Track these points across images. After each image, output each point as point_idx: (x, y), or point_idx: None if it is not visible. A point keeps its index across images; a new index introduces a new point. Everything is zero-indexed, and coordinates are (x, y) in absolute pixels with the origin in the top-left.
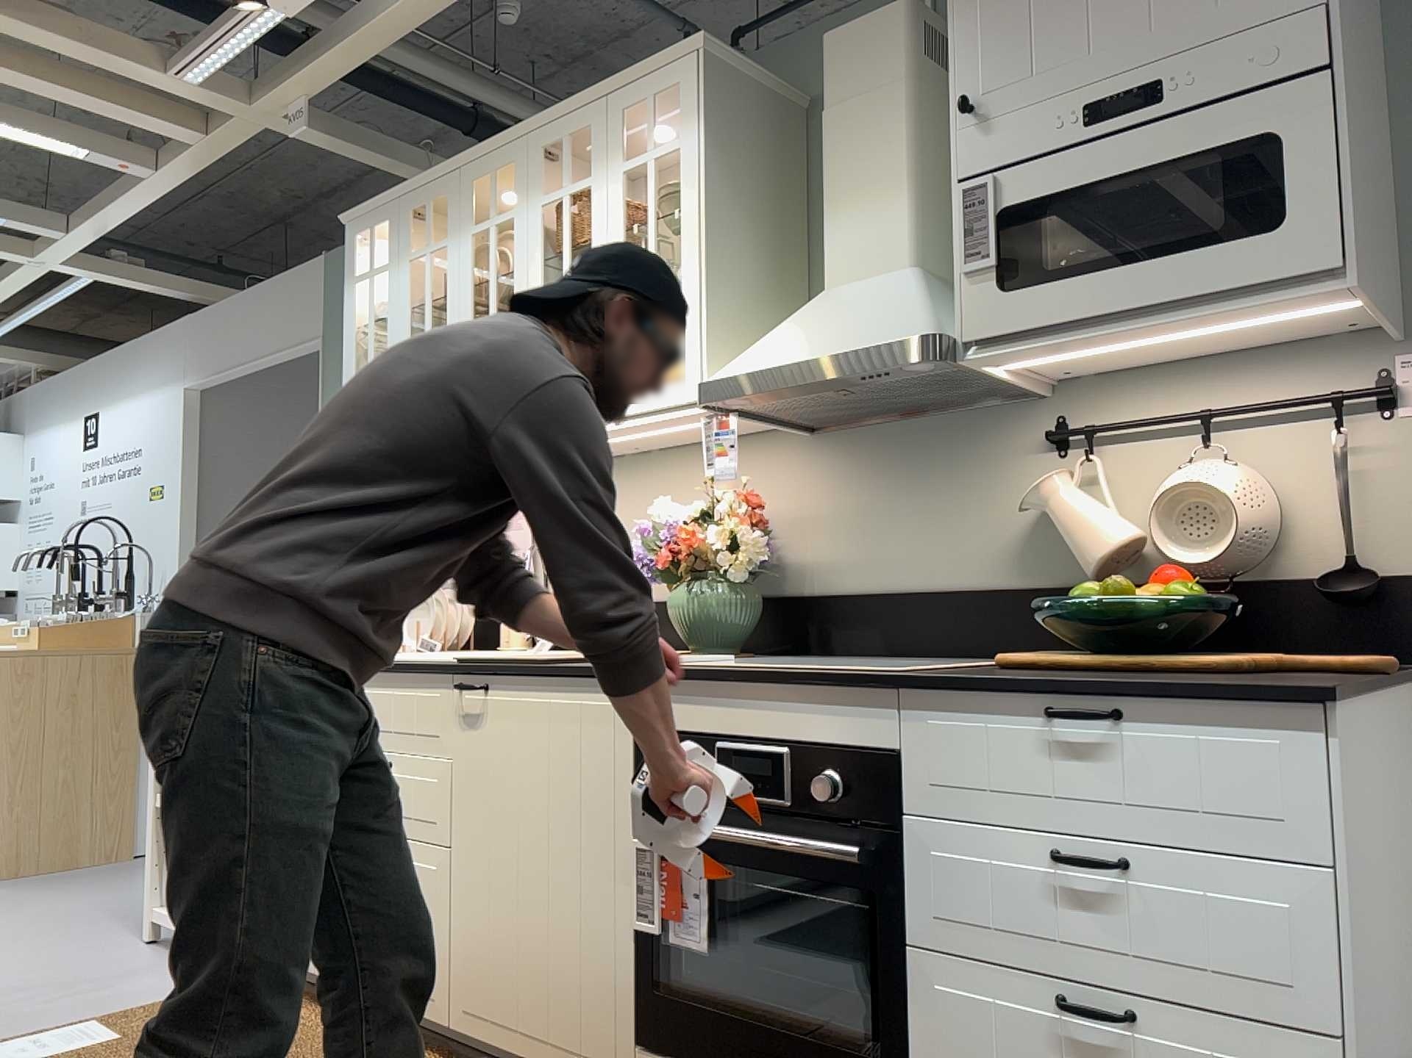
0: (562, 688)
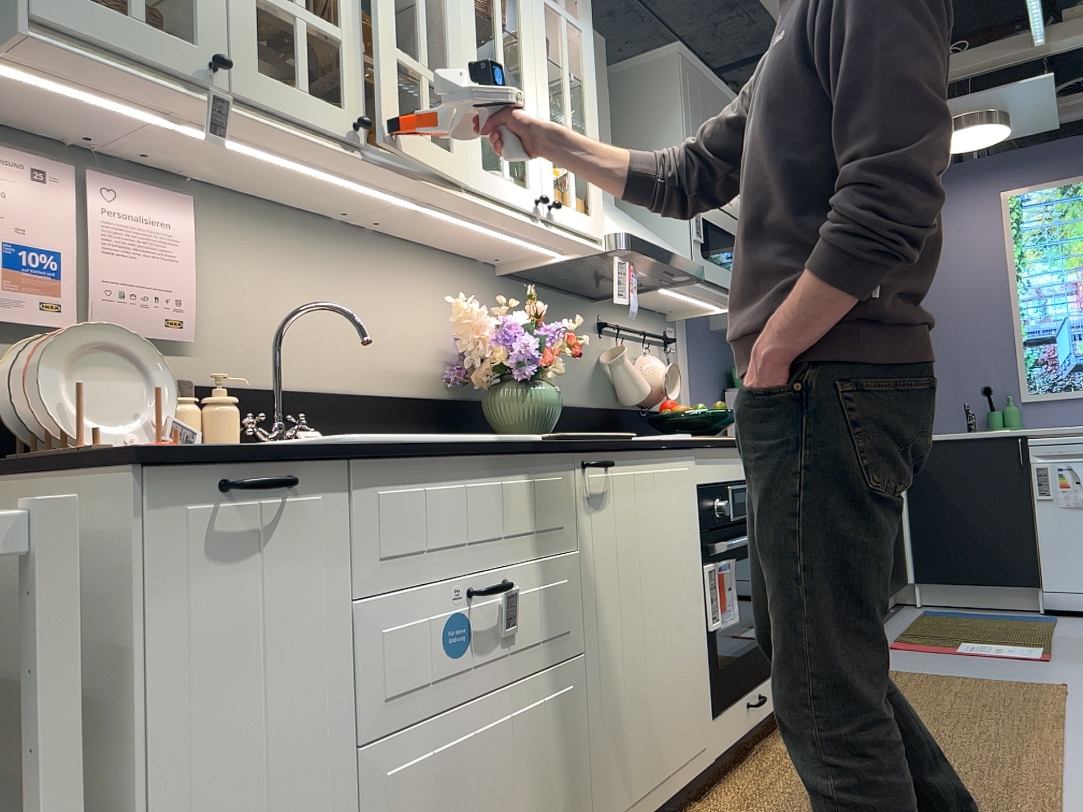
0: (660, 458)
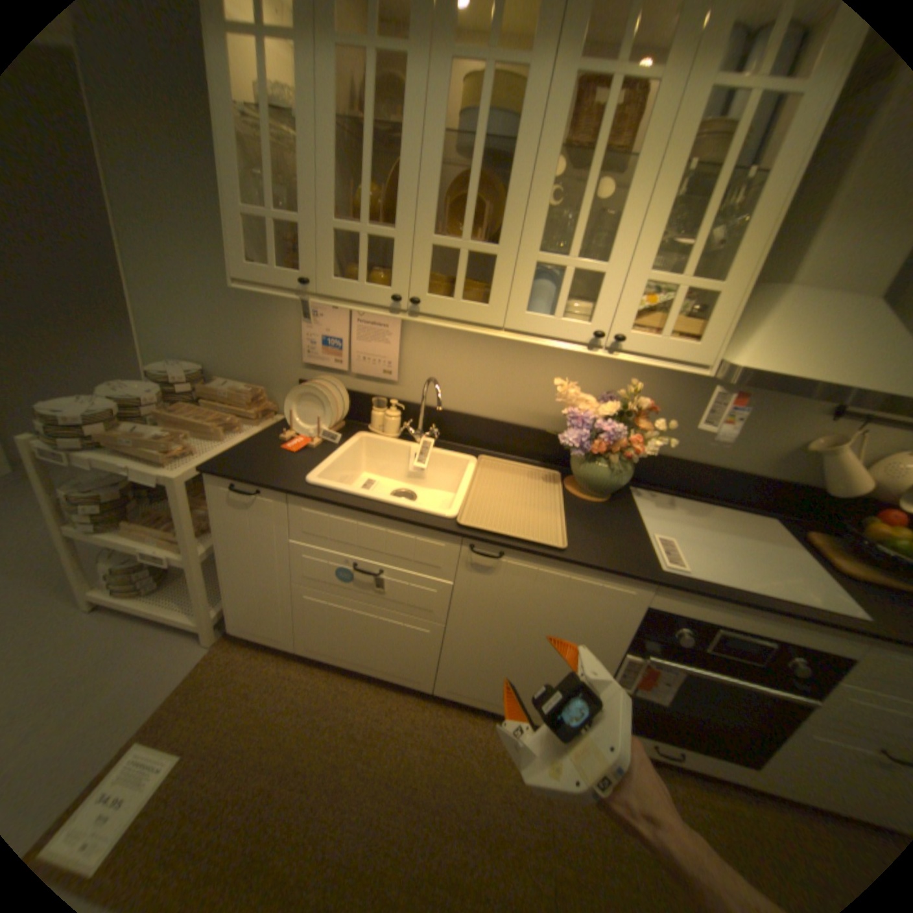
0: (586, 573)
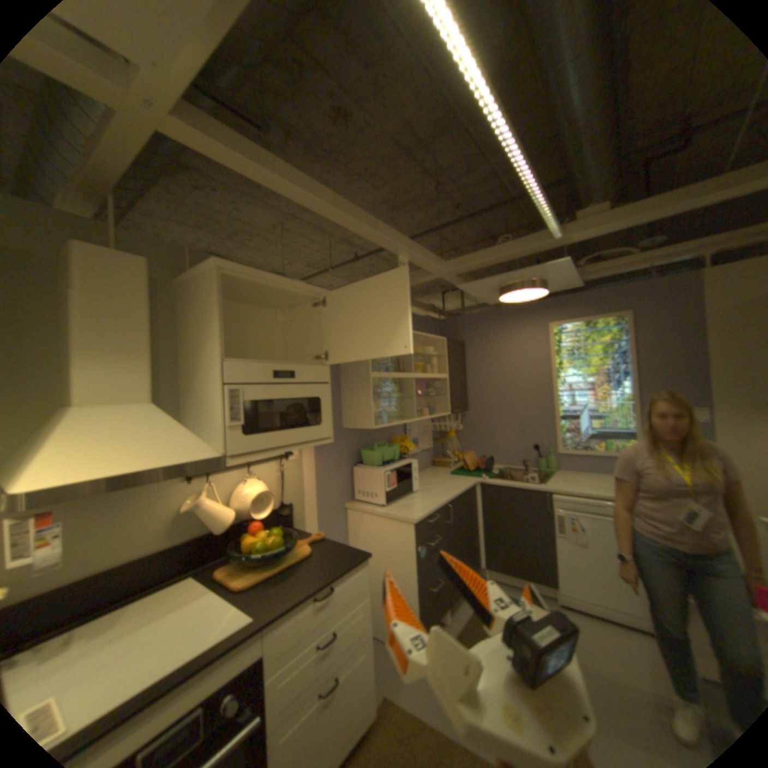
0: None
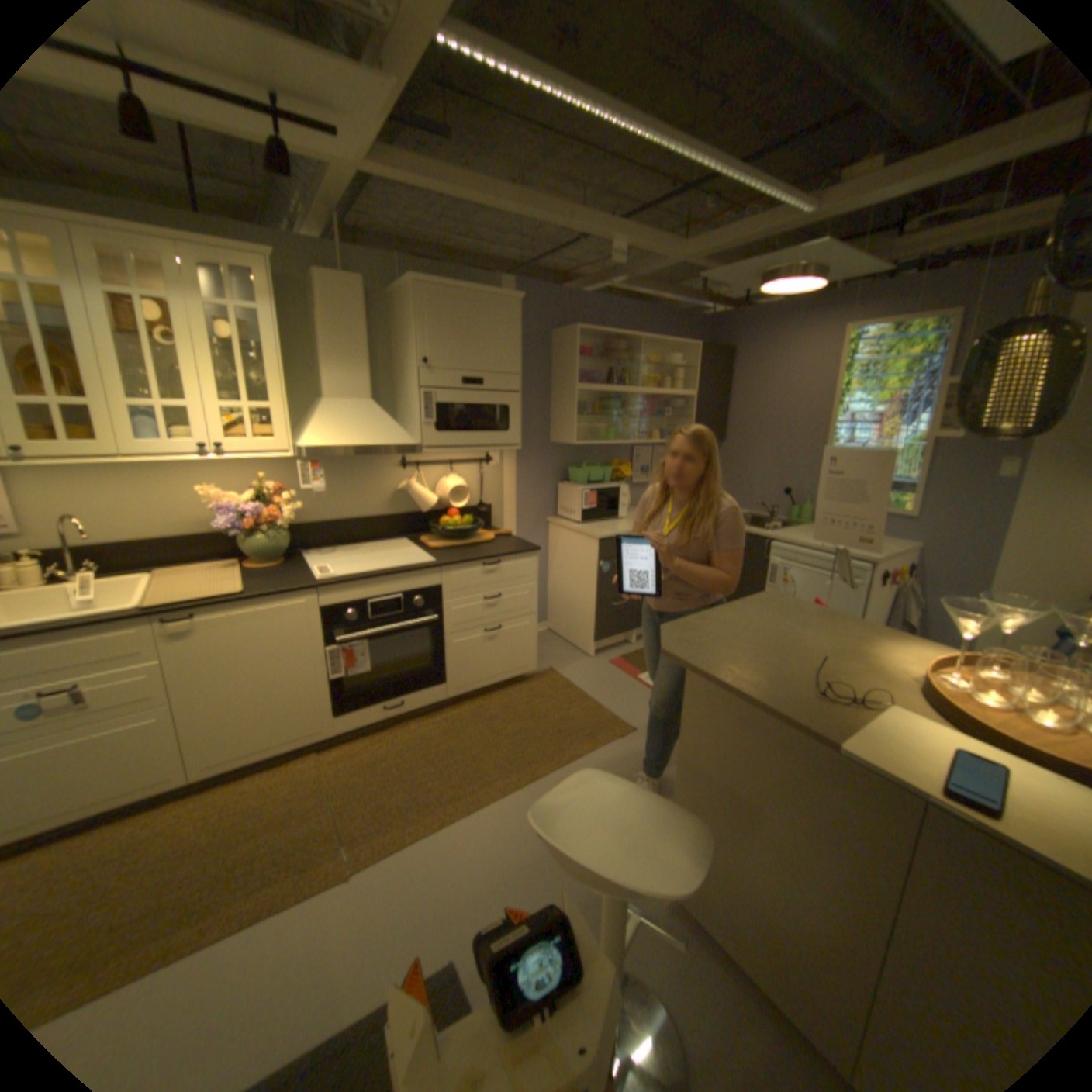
0: (264, 602)
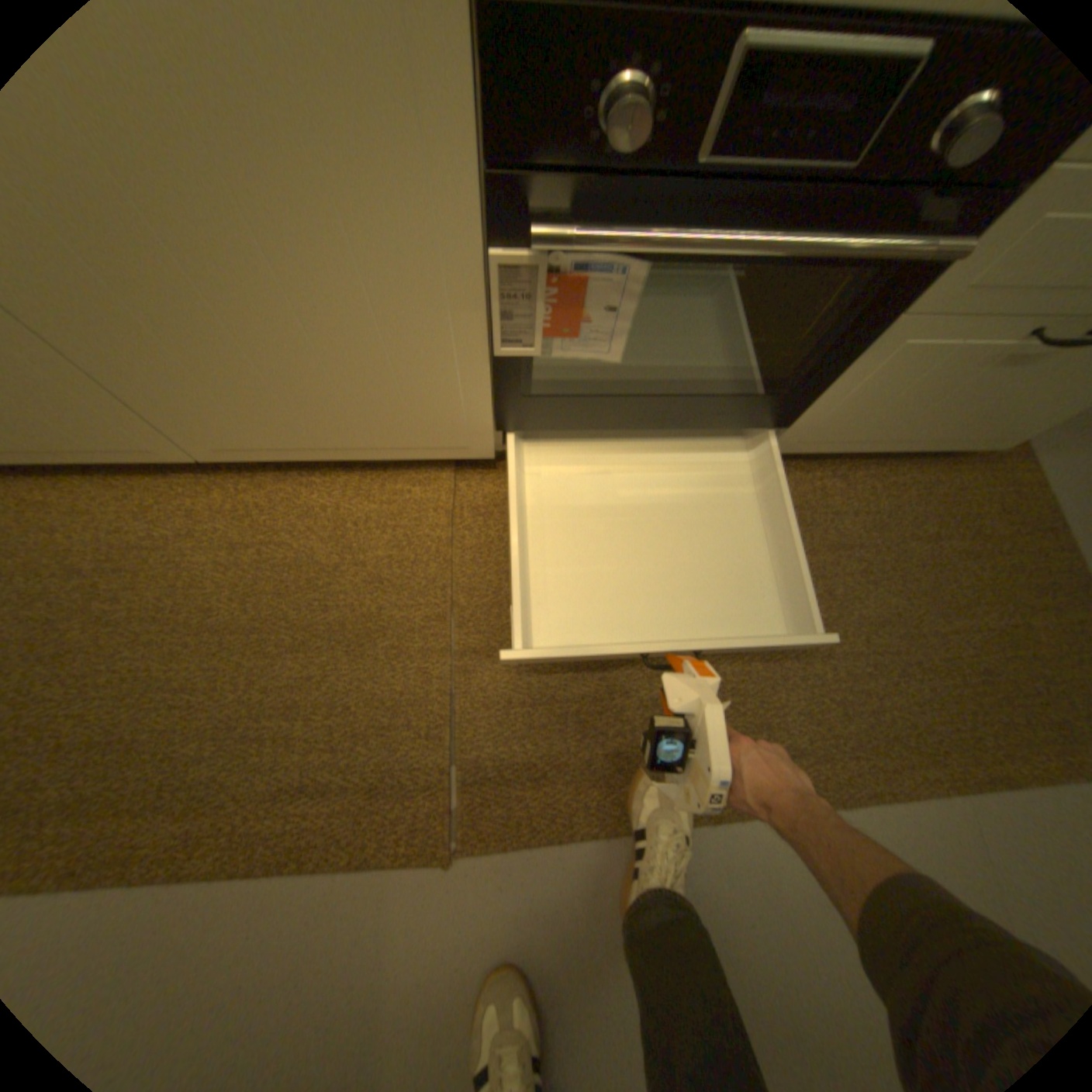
0: None
